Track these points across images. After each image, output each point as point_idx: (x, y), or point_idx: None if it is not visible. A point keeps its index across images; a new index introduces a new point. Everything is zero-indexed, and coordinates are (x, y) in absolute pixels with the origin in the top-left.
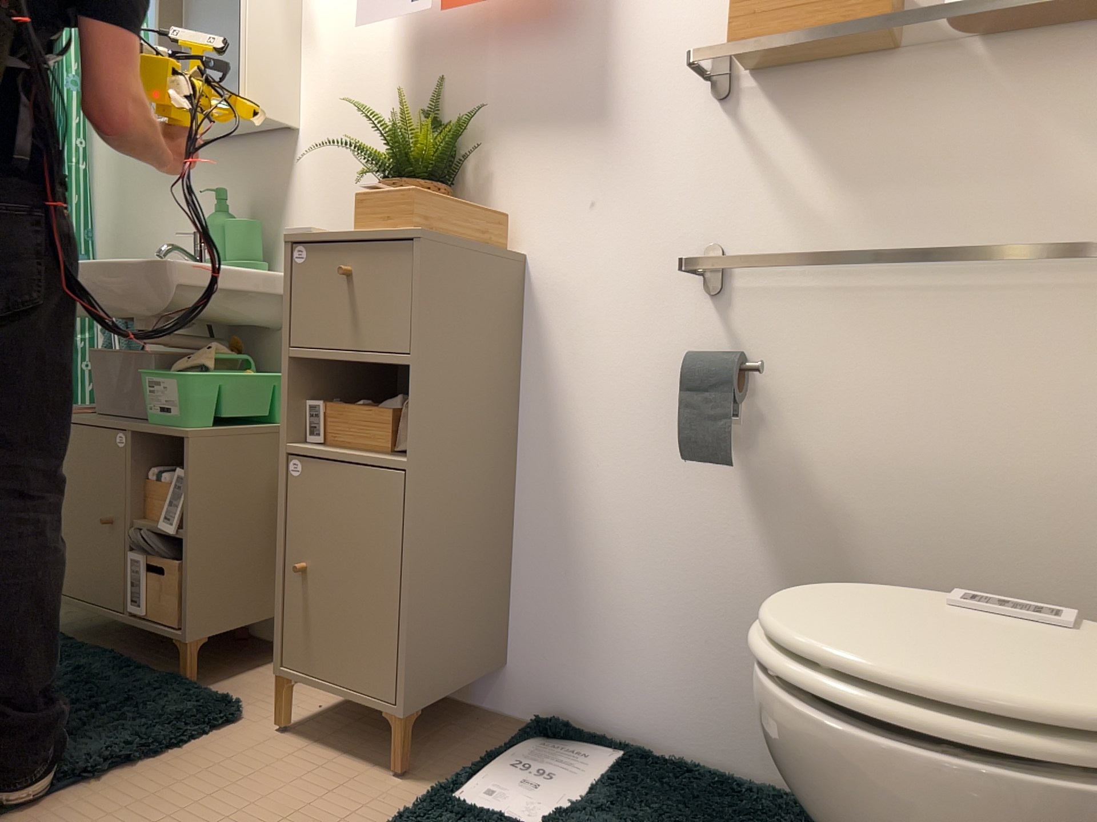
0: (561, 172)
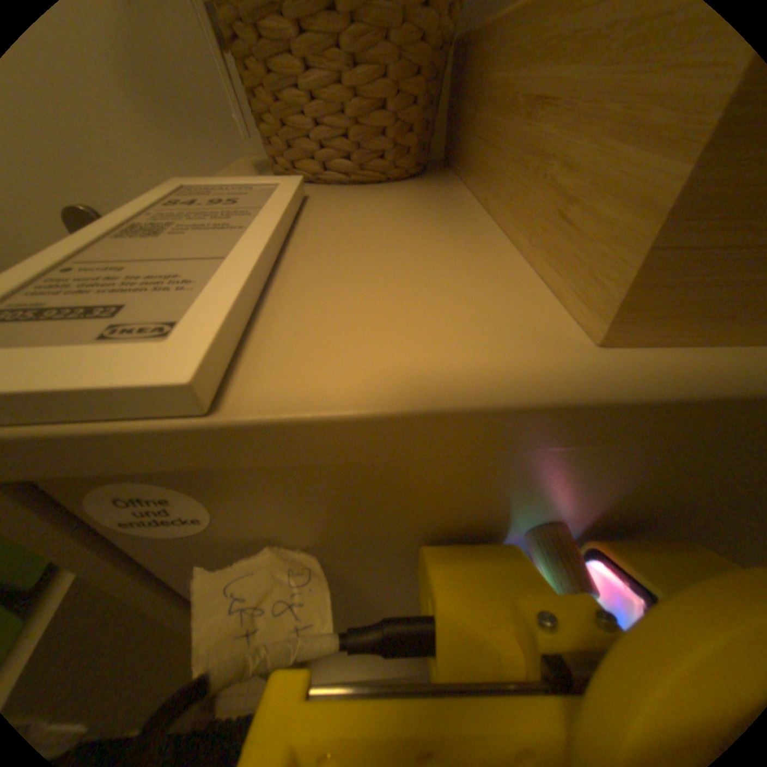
0: None
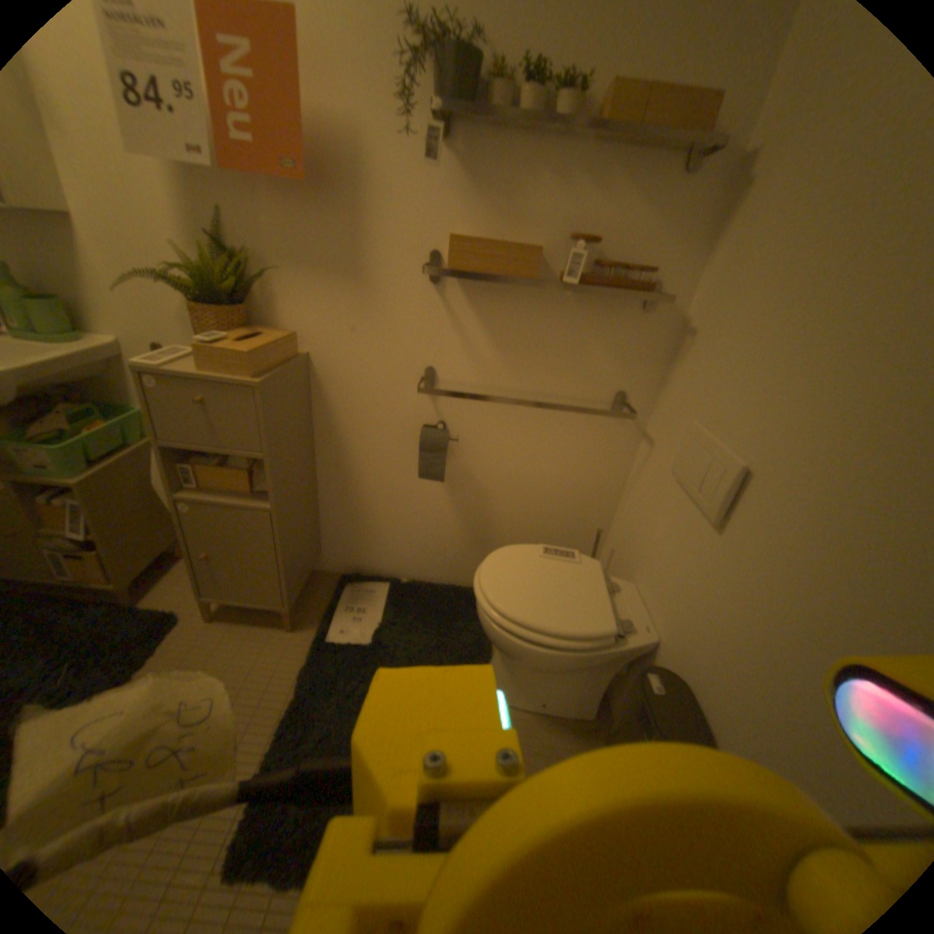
0: (330, 302)
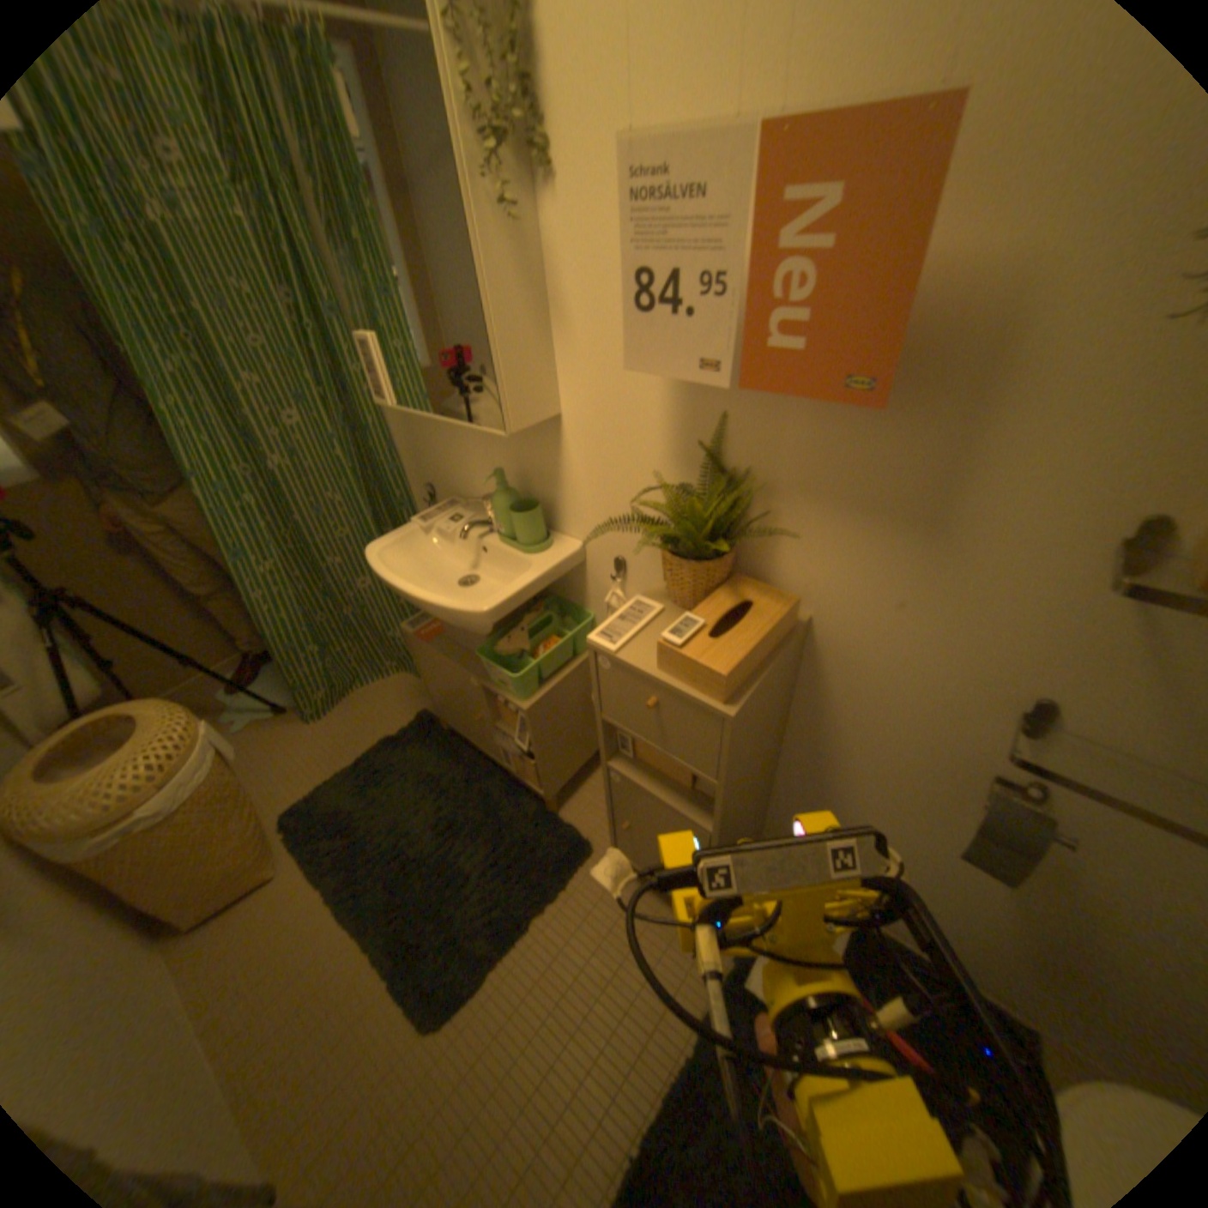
0: (868, 560)
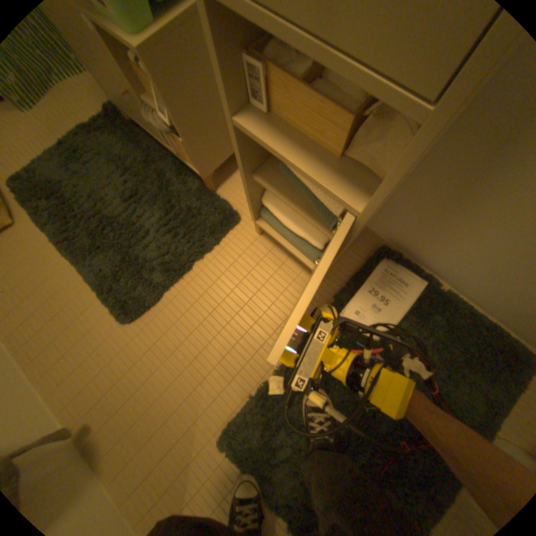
0: None
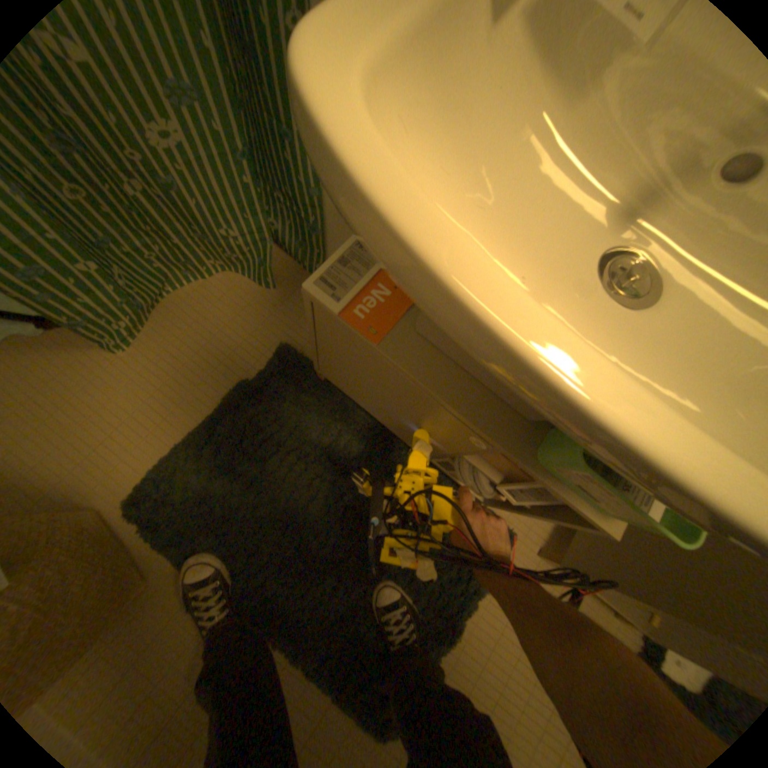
0: None
